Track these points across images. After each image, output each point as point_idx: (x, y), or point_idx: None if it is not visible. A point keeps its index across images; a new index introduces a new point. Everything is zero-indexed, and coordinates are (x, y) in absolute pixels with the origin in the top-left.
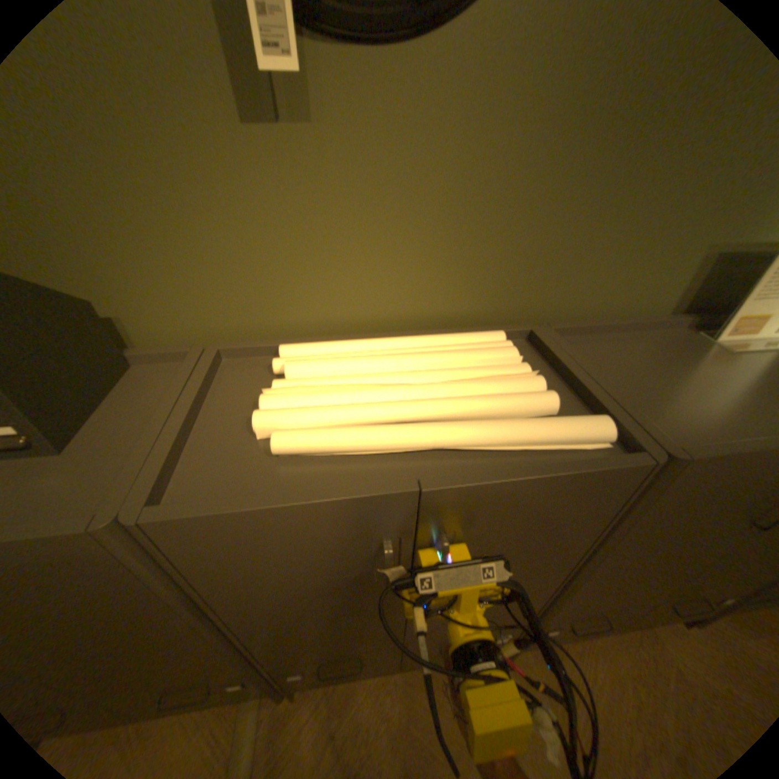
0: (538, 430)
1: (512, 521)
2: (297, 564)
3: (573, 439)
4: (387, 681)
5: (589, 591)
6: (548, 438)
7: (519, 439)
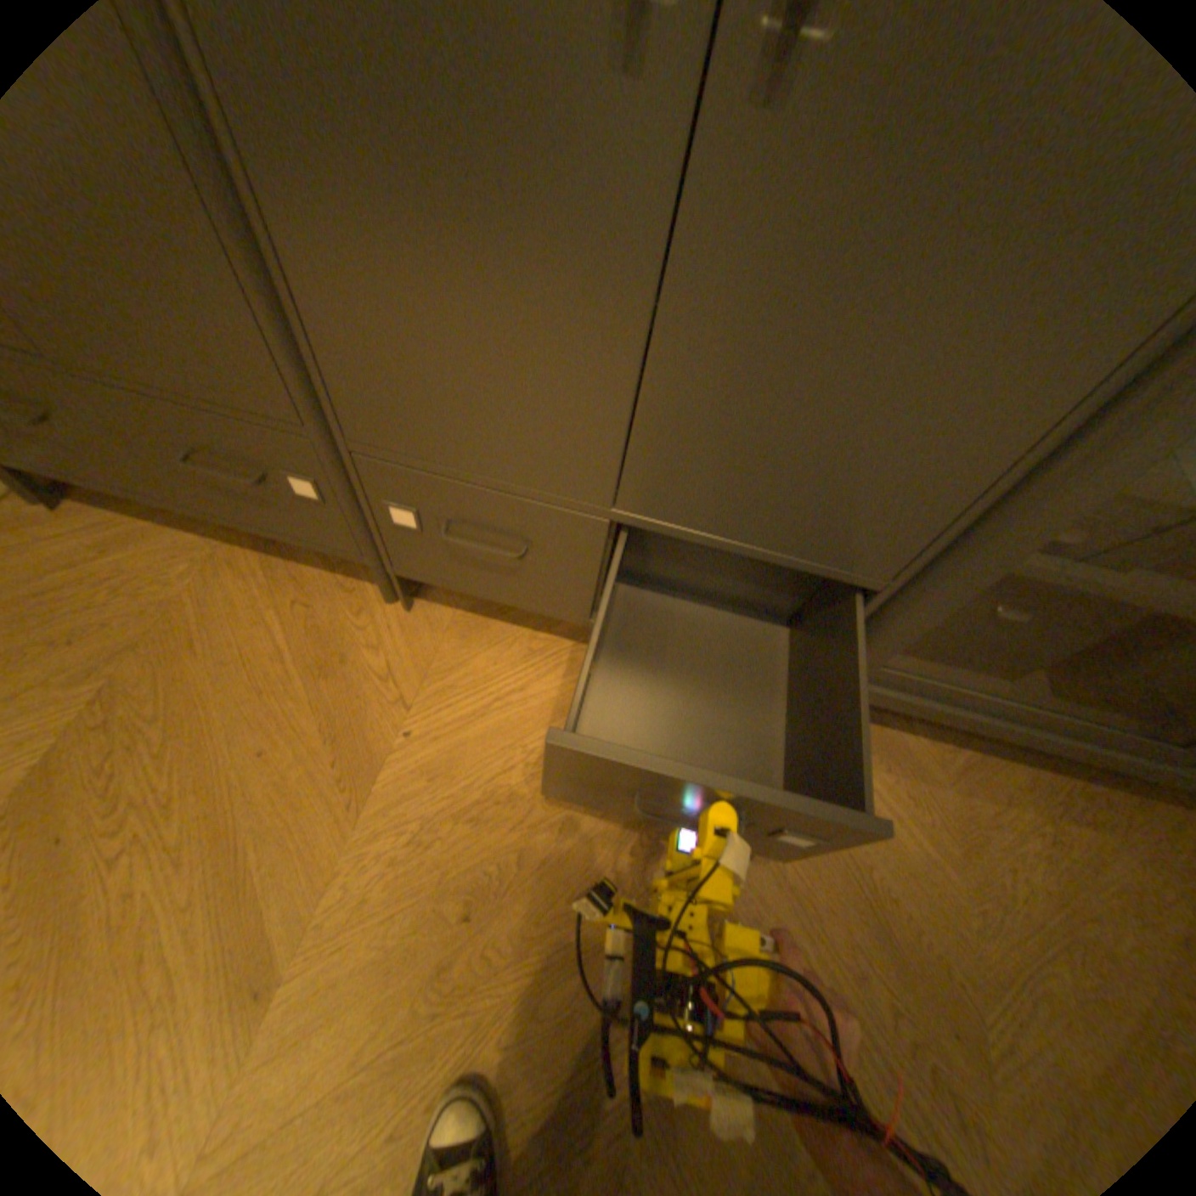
0: None
1: None
2: None
3: None
4: (203, 548)
5: (319, 292)
6: None
7: None
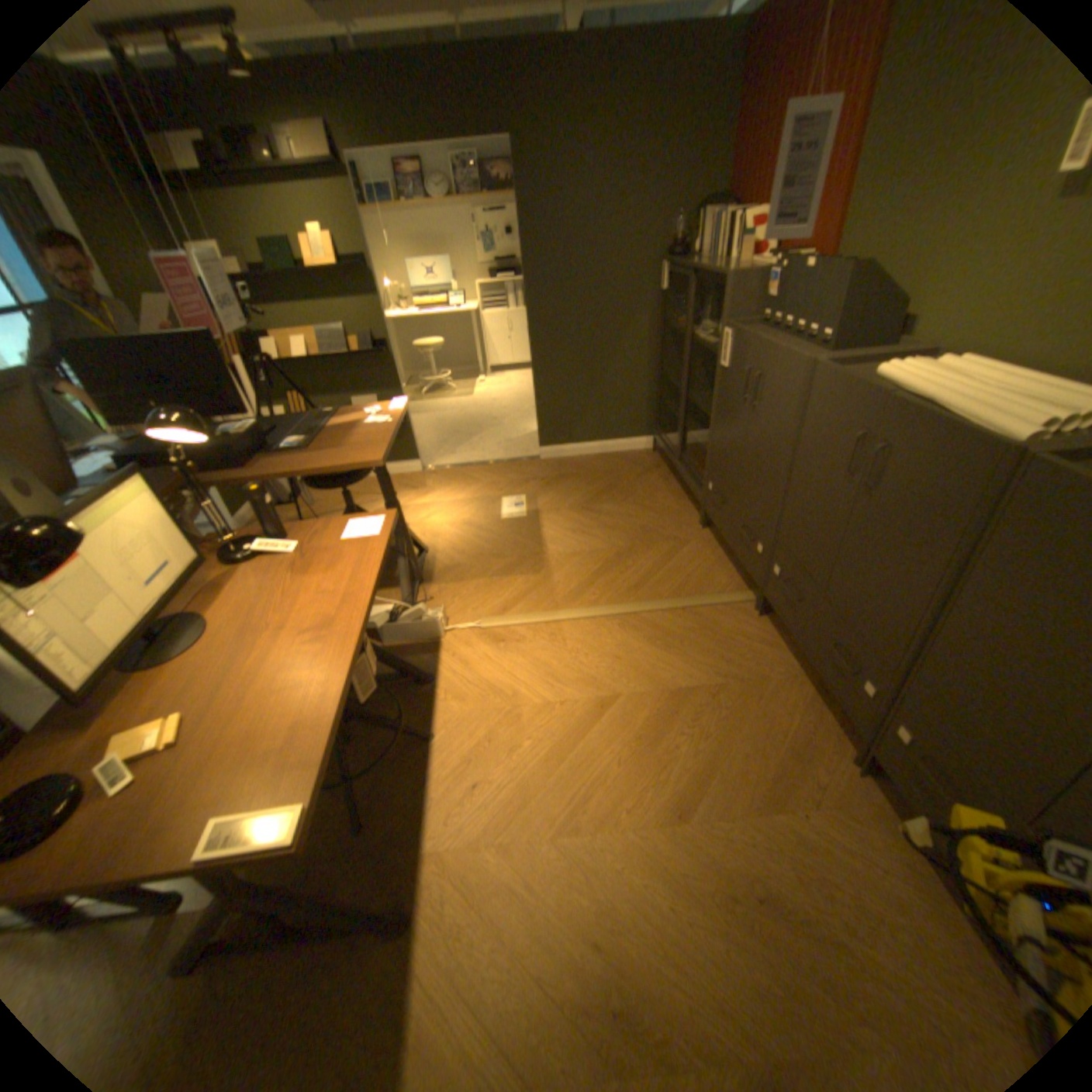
0: (987, 411)
1: (917, 456)
2: (834, 426)
3: (999, 426)
4: (796, 671)
5: (946, 650)
6: (986, 418)
7: (971, 411)
